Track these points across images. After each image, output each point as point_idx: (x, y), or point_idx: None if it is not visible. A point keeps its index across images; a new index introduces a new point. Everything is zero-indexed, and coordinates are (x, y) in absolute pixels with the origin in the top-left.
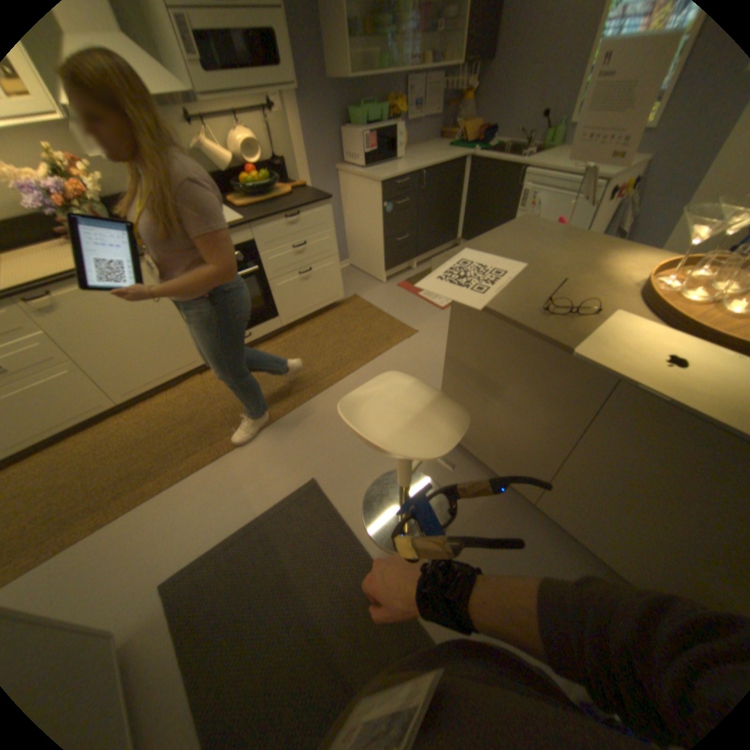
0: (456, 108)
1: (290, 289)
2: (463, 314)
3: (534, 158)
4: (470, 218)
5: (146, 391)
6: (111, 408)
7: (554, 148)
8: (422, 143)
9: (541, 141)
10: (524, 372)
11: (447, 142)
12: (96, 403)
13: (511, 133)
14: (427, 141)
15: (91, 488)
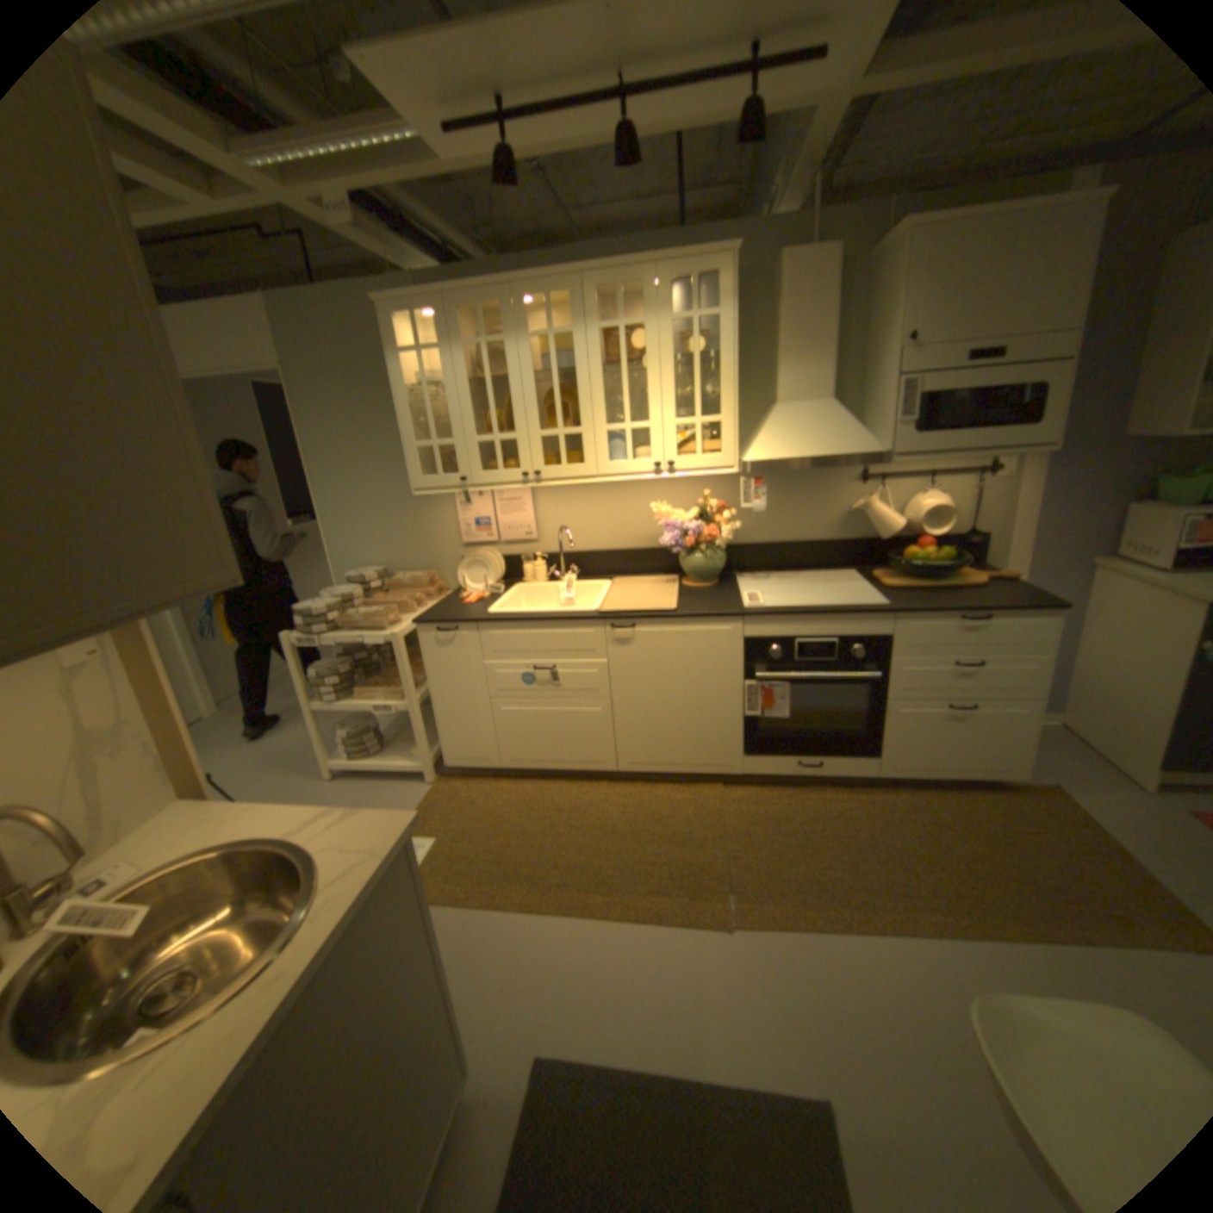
0: None
1: (922, 726)
2: None
3: None
4: None
5: (654, 773)
6: (612, 772)
7: None
8: None
9: None
10: None
11: None
12: (603, 759)
13: None
14: None
15: (547, 856)
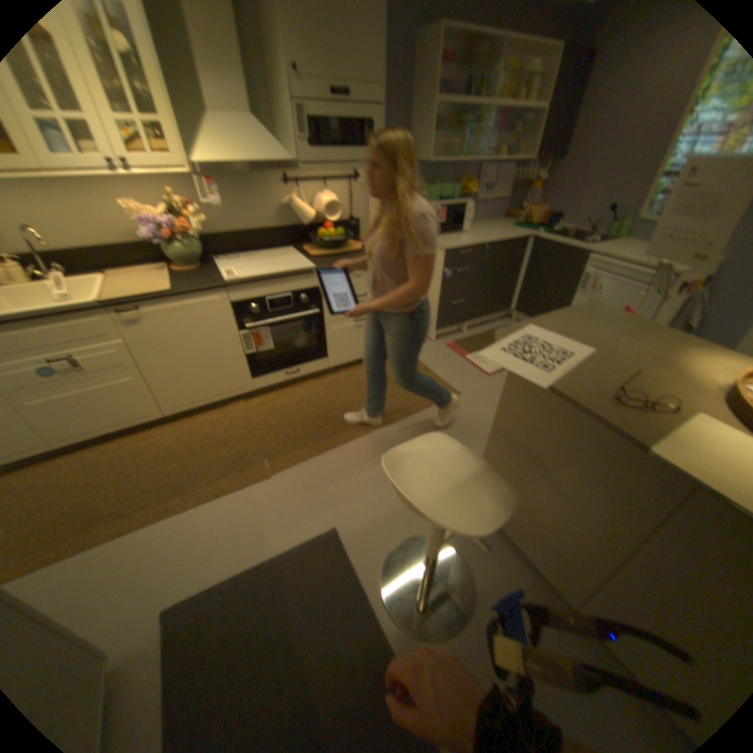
0: (524, 195)
1: (344, 335)
2: (518, 387)
3: (599, 246)
4: (527, 293)
5: (194, 409)
6: (160, 419)
7: (620, 239)
8: (487, 220)
9: (606, 231)
10: (582, 459)
11: (512, 222)
12: (149, 413)
13: (576, 221)
14: (492, 220)
15: (124, 494)
